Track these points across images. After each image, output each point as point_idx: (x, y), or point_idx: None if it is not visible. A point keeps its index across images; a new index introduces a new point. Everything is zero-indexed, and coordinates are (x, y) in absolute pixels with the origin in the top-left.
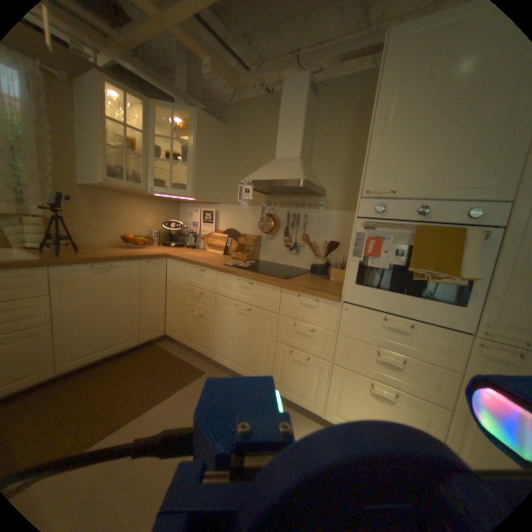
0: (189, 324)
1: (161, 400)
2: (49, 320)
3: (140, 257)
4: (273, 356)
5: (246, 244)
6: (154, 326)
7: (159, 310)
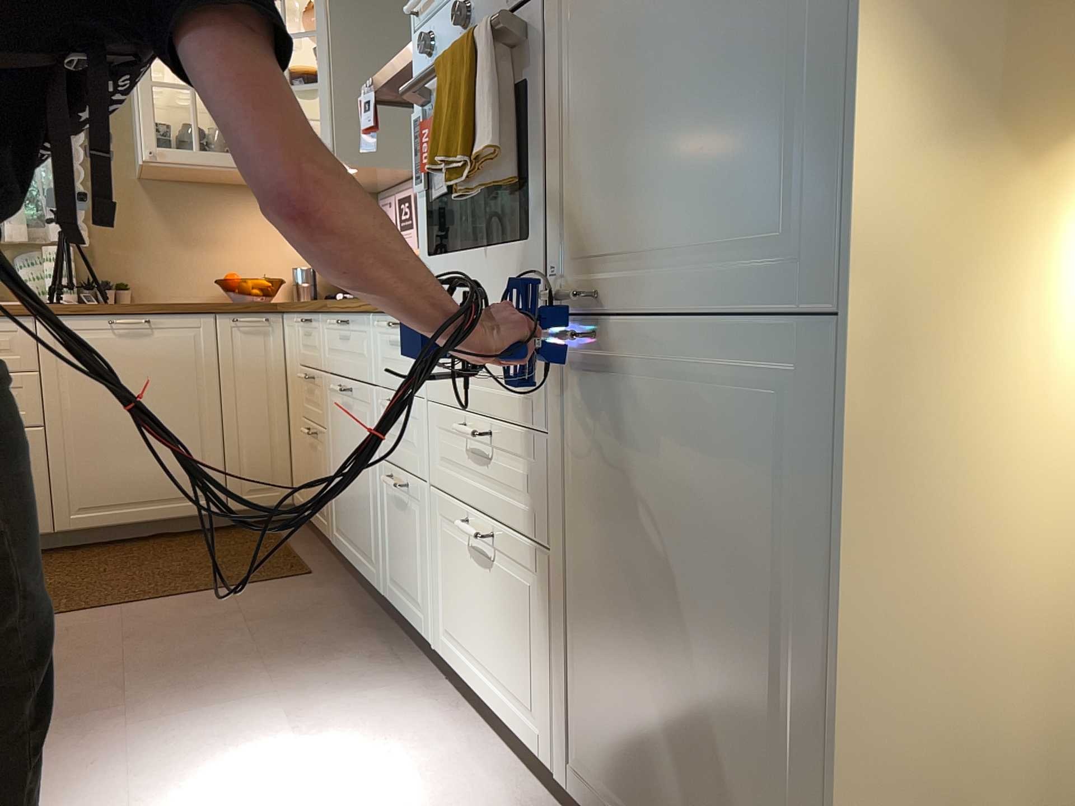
0: (309, 464)
1: (185, 593)
2: (40, 417)
3: (214, 307)
4: (379, 502)
5: None
6: (263, 476)
7: (275, 439)
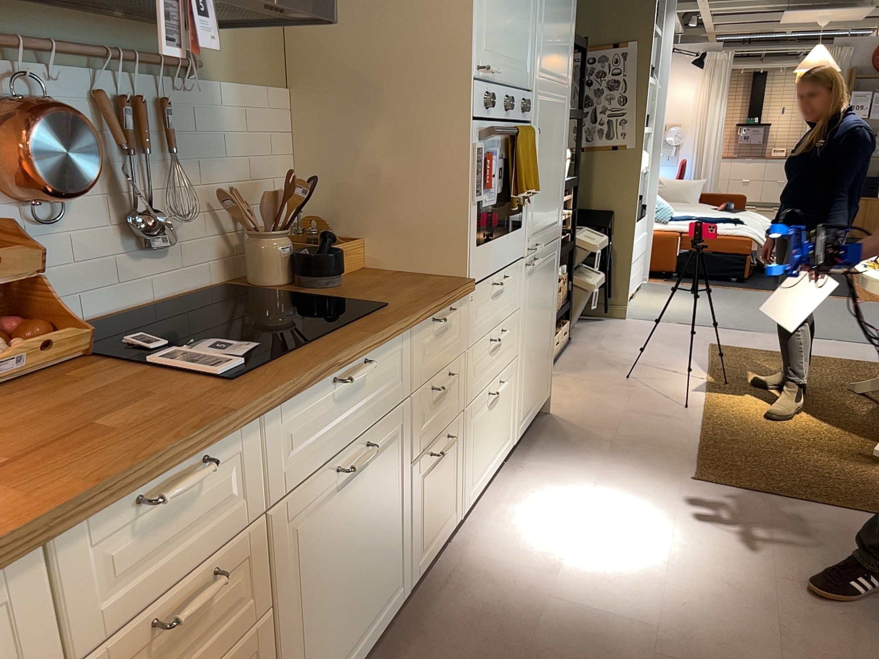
0: None
1: None
2: None
3: None
4: (410, 504)
5: (5, 280)
6: None
7: None
